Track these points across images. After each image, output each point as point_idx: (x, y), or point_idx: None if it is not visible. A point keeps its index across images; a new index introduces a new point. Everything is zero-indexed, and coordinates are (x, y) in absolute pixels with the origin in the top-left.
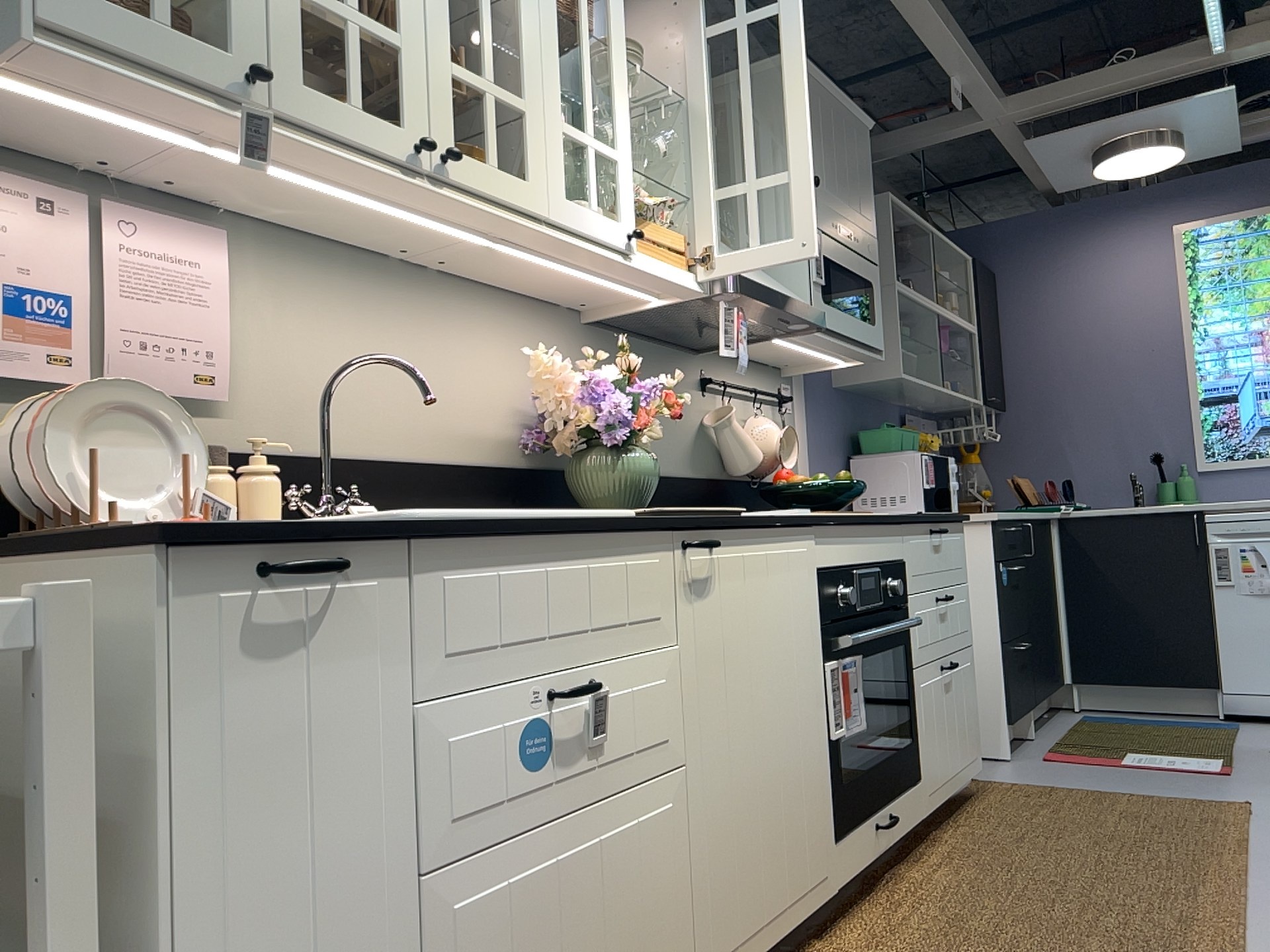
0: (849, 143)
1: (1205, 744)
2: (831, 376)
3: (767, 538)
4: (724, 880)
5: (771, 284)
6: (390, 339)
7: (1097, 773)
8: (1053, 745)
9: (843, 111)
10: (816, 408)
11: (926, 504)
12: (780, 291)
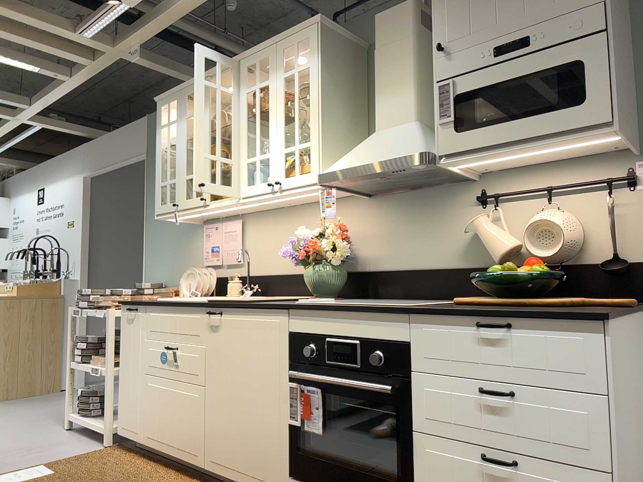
0: None
1: None
2: None
3: (250, 313)
4: (216, 436)
5: (375, 155)
6: (282, 234)
7: None
8: None
9: None
10: None
11: None
12: (372, 160)
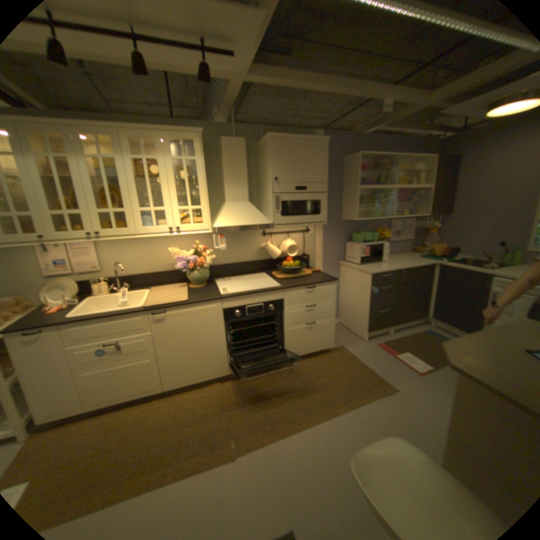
0: (308, 153)
1: (443, 360)
2: (340, 216)
3: (194, 306)
4: (173, 373)
5: (246, 221)
6: (142, 249)
7: (381, 358)
8: (391, 341)
9: (305, 141)
10: (328, 229)
11: (362, 261)
12: (246, 223)
